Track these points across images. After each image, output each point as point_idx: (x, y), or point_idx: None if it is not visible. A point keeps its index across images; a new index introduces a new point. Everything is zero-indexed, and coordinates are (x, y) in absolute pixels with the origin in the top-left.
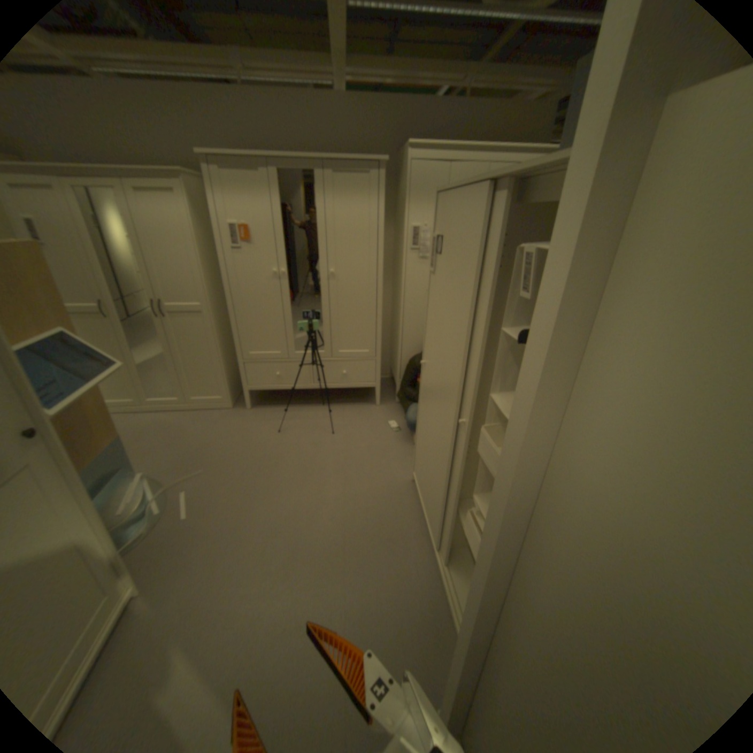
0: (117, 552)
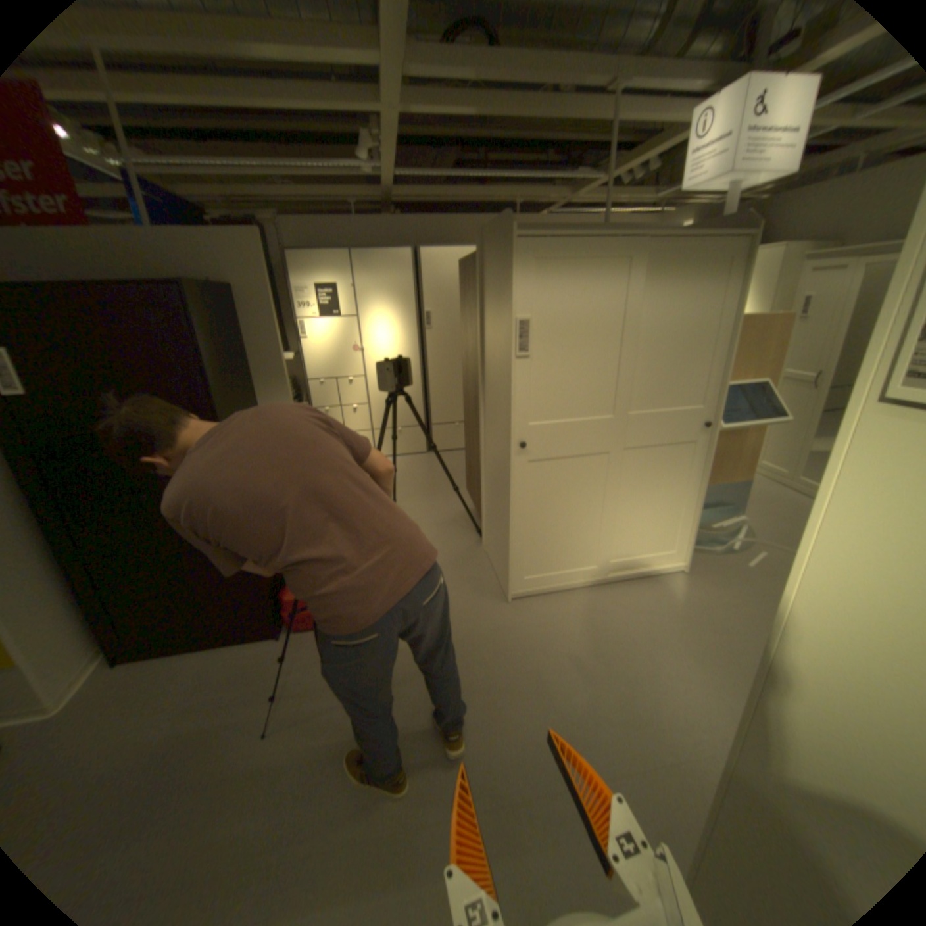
0: (695, 533)
